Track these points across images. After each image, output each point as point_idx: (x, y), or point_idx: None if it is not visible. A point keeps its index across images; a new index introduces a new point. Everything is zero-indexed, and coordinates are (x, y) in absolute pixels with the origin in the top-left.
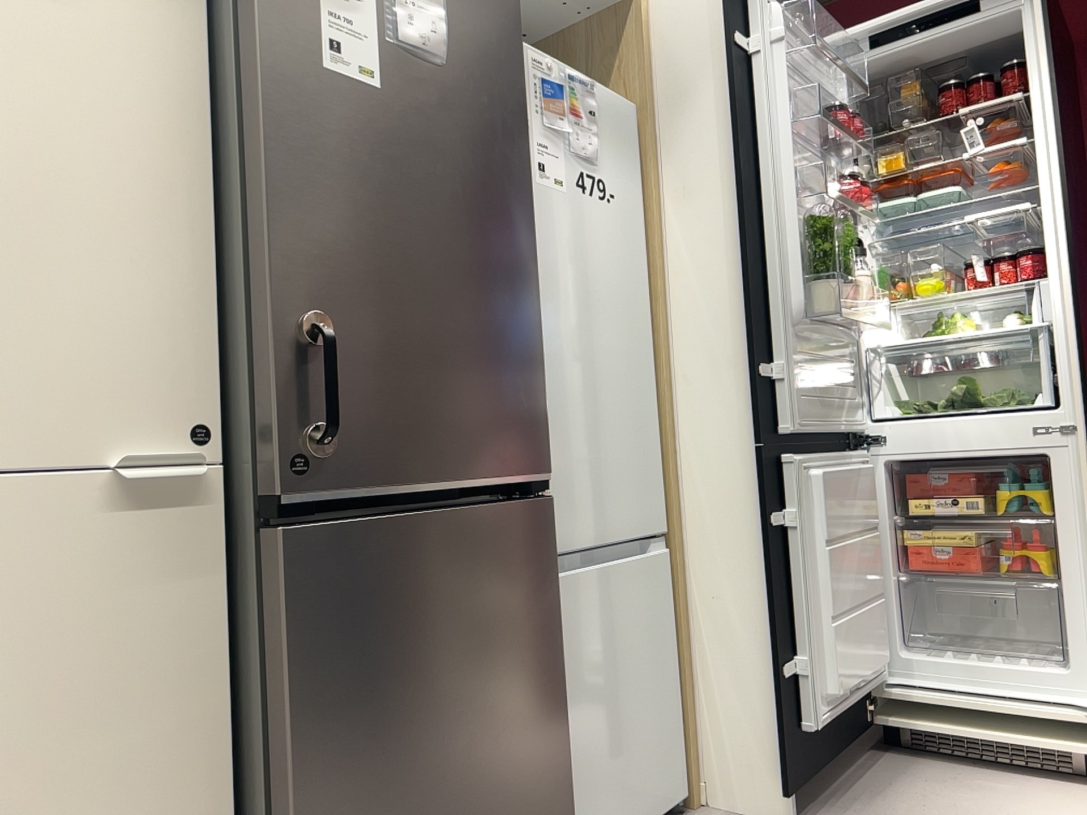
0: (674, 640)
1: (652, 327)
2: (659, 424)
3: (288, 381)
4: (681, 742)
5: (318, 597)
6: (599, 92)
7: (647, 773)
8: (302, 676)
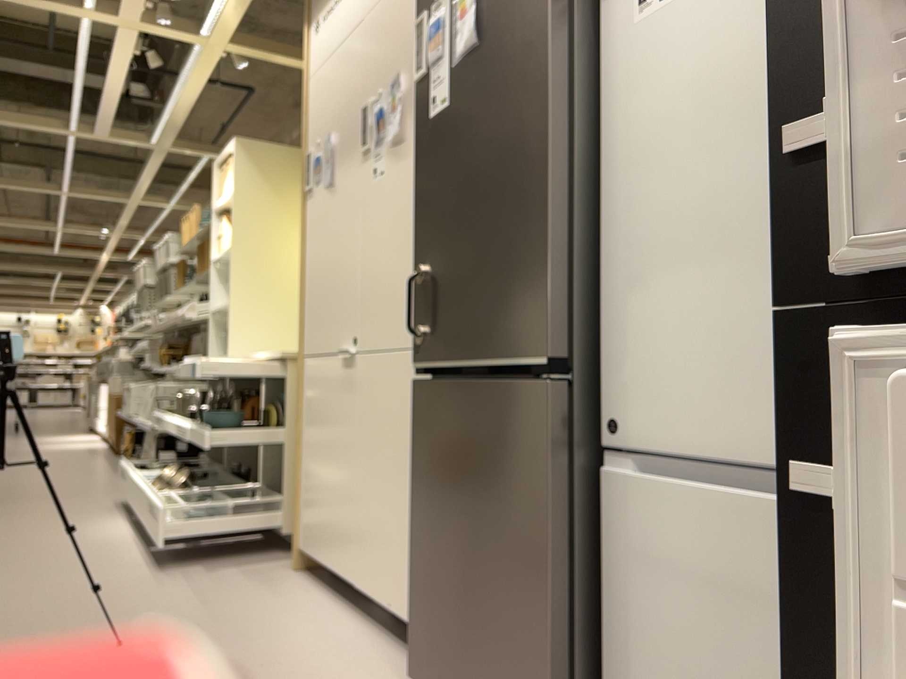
0: None
1: None
2: None
3: (417, 304)
4: None
5: (421, 421)
6: None
7: None
8: (416, 460)
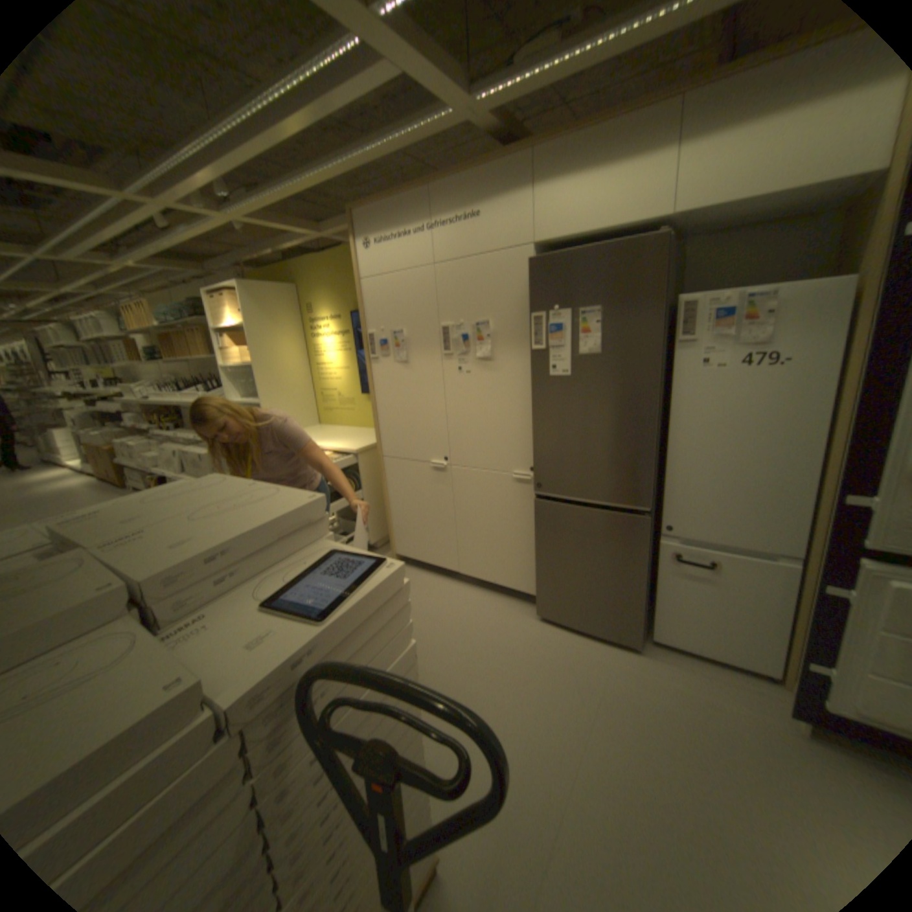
0: (799, 613)
1: (834, 437)
2: (822, 498)
3: (538, 464)
4: (790, 659)
5: (544, 517)
6: (787, 291)
7: (735, 647)
8: (540, 532)
